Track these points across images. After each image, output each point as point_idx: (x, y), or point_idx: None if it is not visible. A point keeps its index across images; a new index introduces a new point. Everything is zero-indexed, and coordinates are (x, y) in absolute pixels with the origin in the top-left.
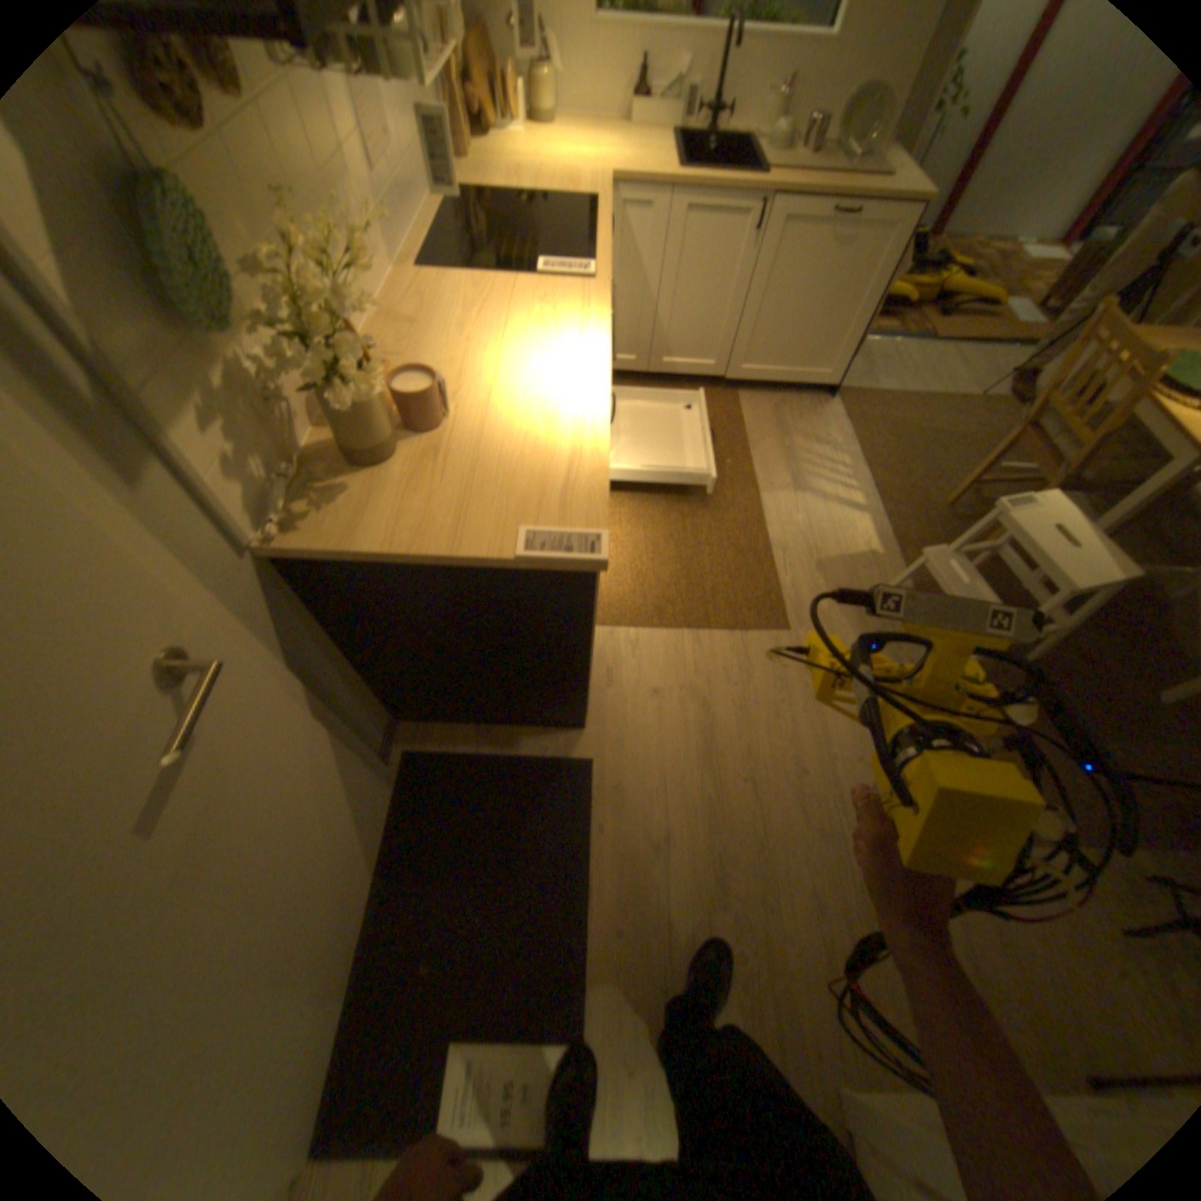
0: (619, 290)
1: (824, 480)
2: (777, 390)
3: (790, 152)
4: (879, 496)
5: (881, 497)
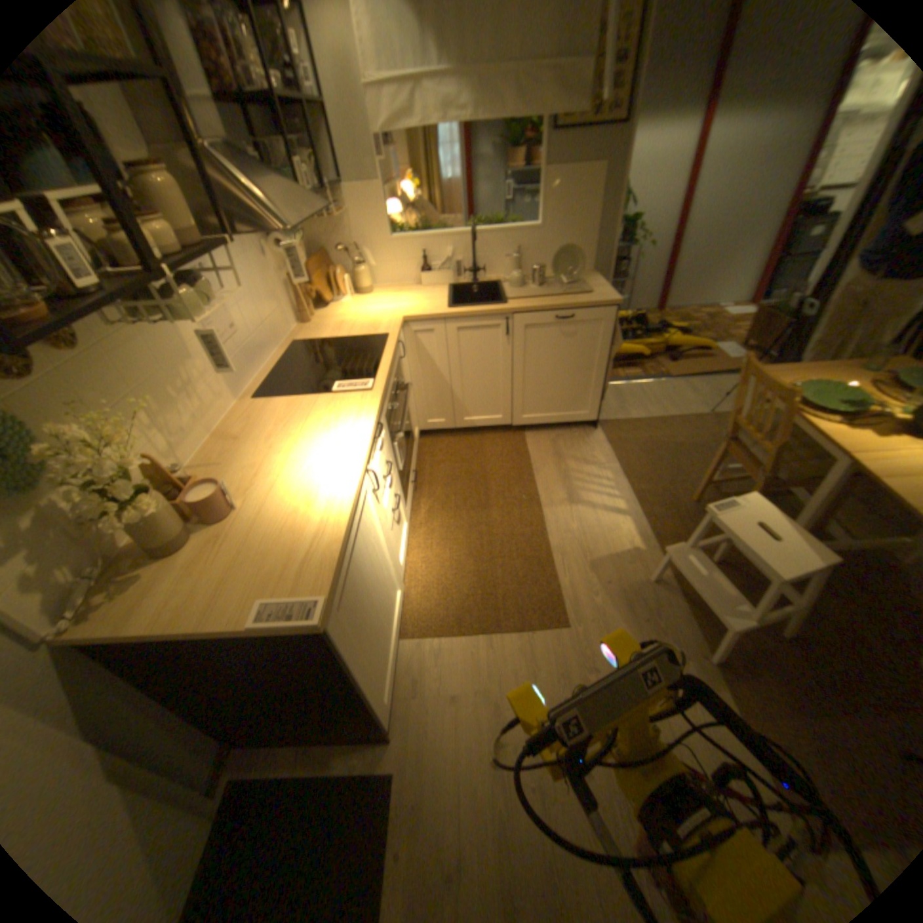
0: (424, 380)
1: (593, 492)
2: (554, 427)
3: (525, 286)
4: (638, 500)
5: (639, 501)
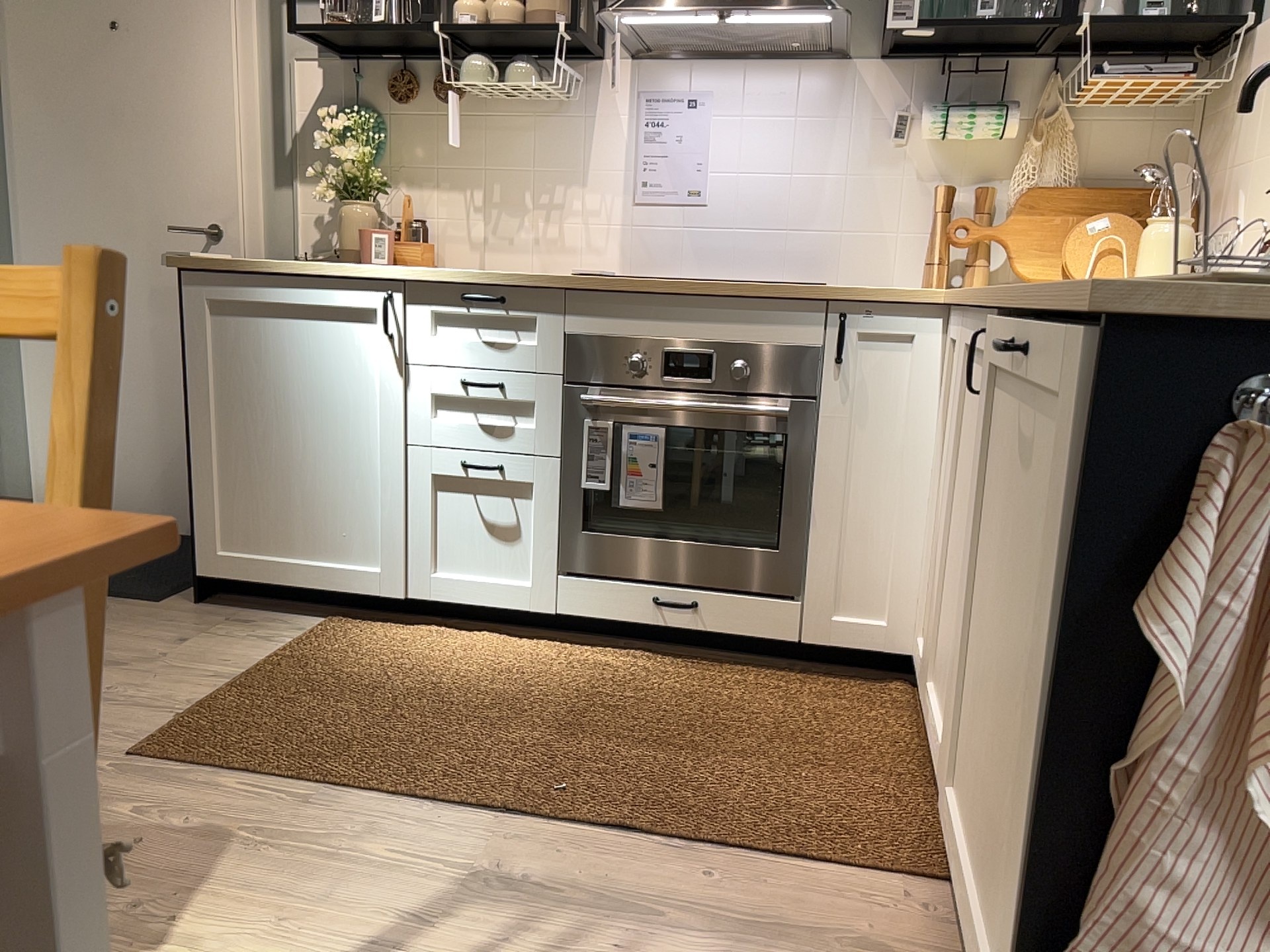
0: (942, 500)
1: None
2: None
3: None
4: None
5: None
